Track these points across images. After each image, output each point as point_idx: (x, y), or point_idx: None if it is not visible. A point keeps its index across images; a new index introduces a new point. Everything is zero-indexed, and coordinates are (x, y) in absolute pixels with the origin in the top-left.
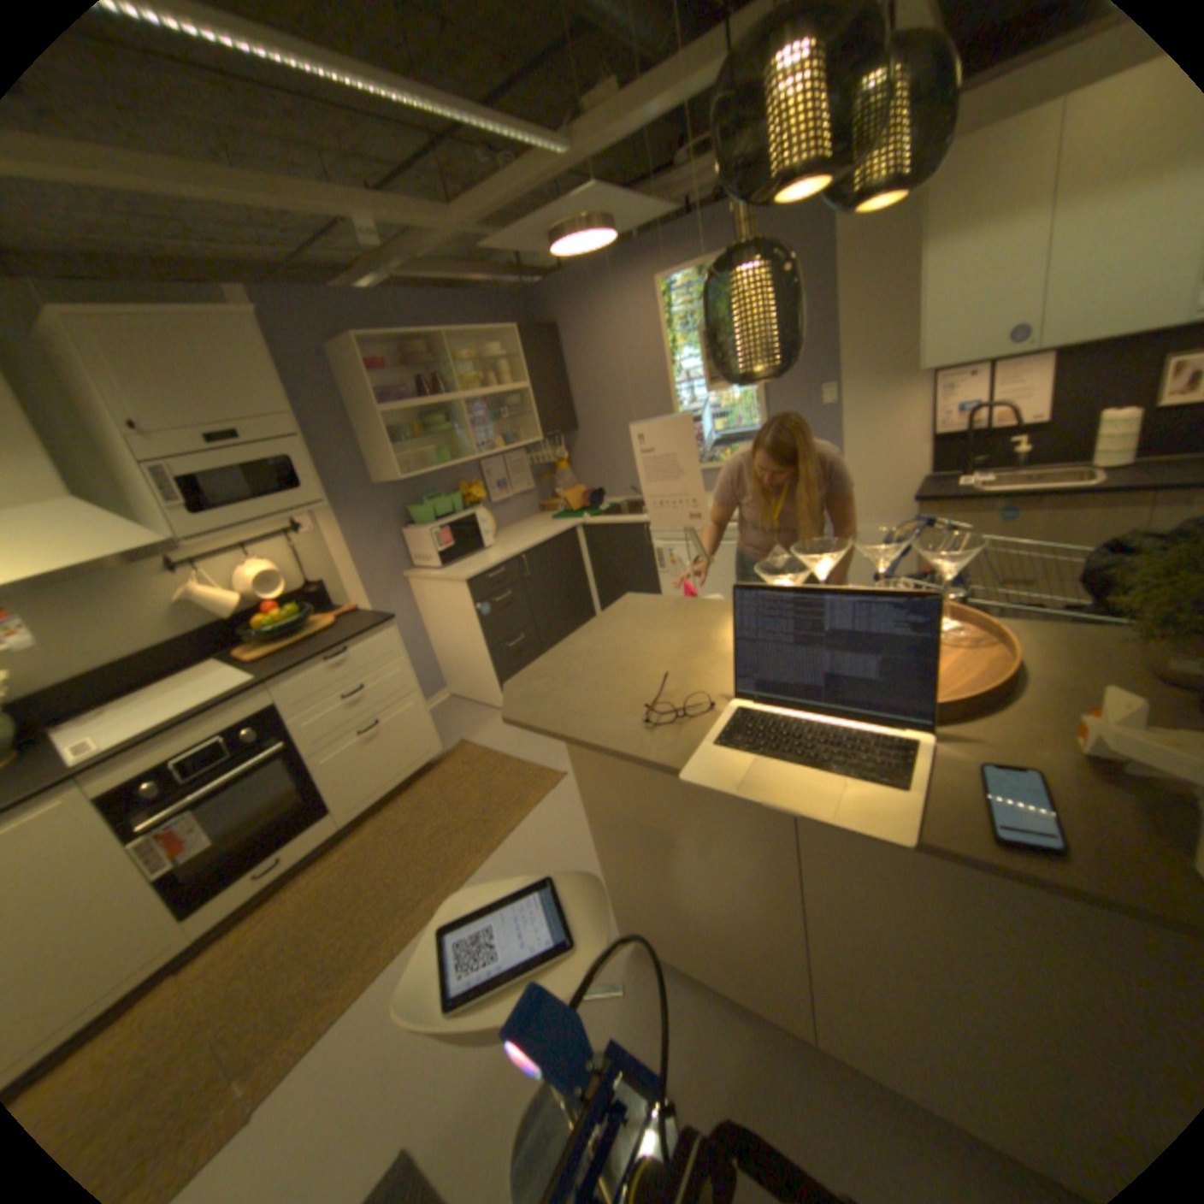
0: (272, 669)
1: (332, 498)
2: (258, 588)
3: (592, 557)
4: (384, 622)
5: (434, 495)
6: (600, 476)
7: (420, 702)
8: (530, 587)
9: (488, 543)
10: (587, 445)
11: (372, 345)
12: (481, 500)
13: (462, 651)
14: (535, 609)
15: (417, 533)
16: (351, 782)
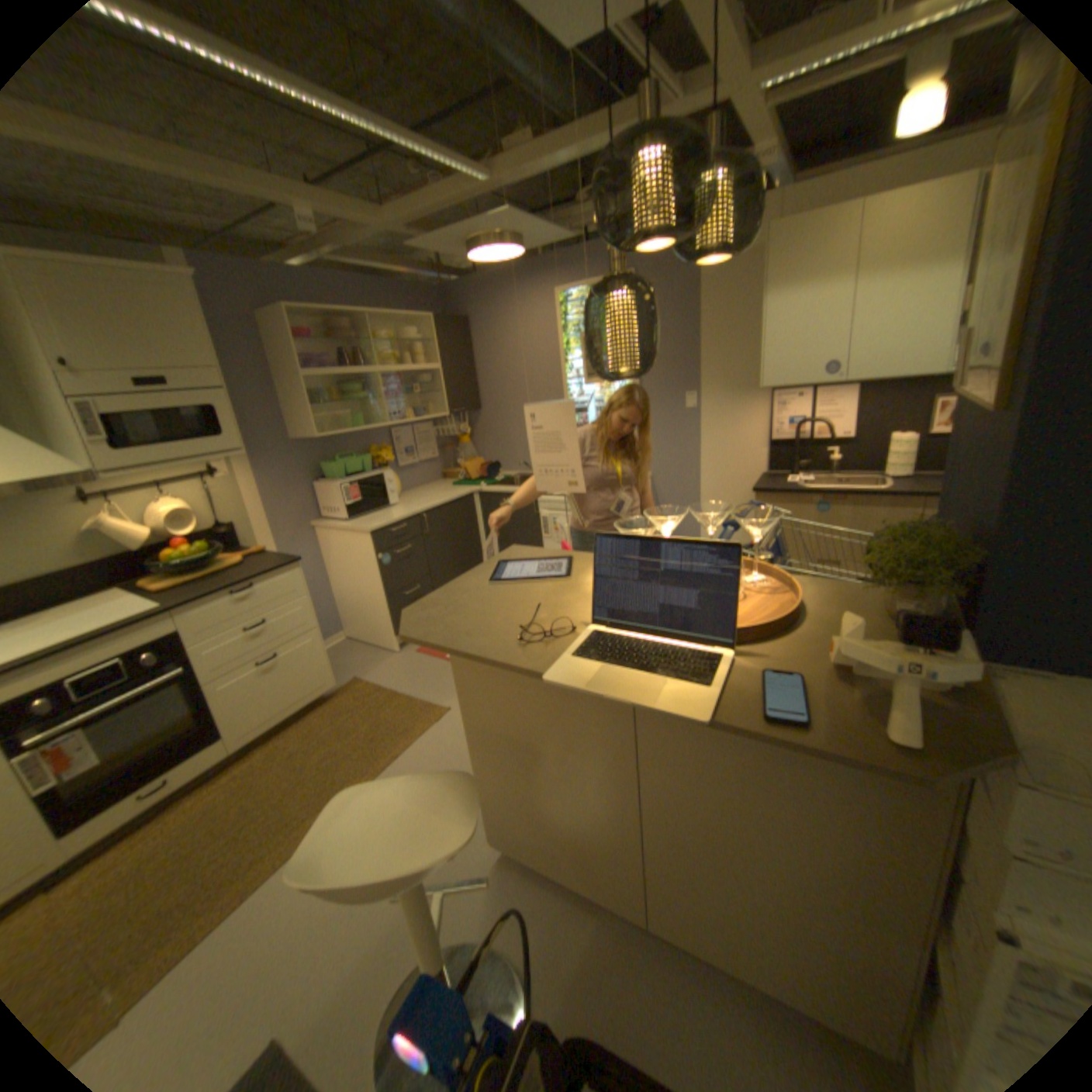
0: (180, 599)
1: (251, 449)
2: (172, 525)
3: (487, 521)
4: (292, 563)
5: (348, 455)
6: (499, 452)
7: (320, 640)
8: (429, 543)
9: (394, 501)
10: (489, 424)
11: (302, 317)
12: (391, 463)
13: (362, 597)
14: (433, 563)
15: (329, 487)
16: (246, 711)
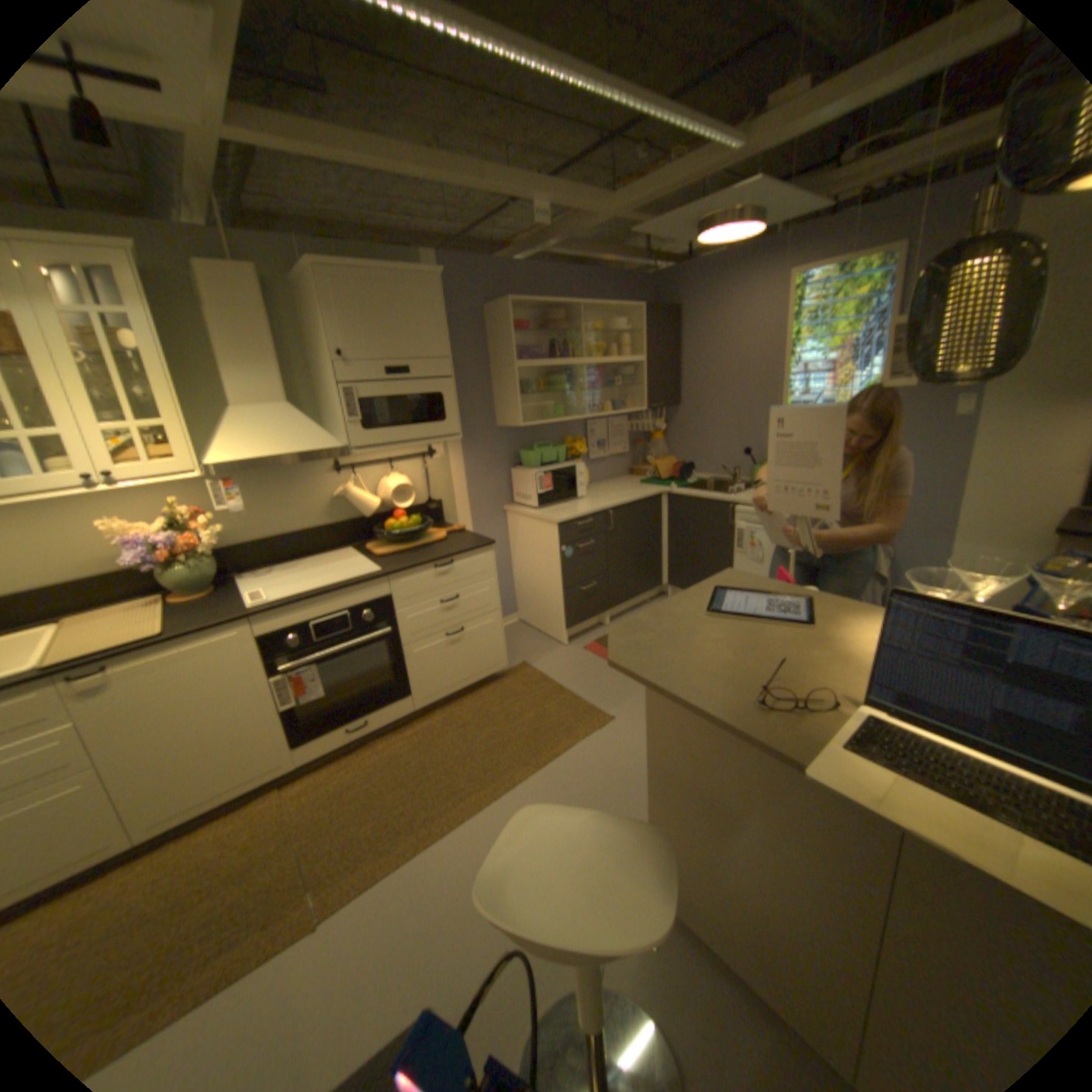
0: (396, 567)
1: (464, 434)
2: (397, 498)
3: (672, 524)
4: (488, 546)
5: (545, 445)
6: (694, 451)
7: (501, 621)
8: (611, 541)
9: (582, 494)
10: (687, 420)
11: (522, 309)
12: (582, 455)
13: (541, 584)
14: (612, 561)
15: (525, 475)
16: (434, 675)
